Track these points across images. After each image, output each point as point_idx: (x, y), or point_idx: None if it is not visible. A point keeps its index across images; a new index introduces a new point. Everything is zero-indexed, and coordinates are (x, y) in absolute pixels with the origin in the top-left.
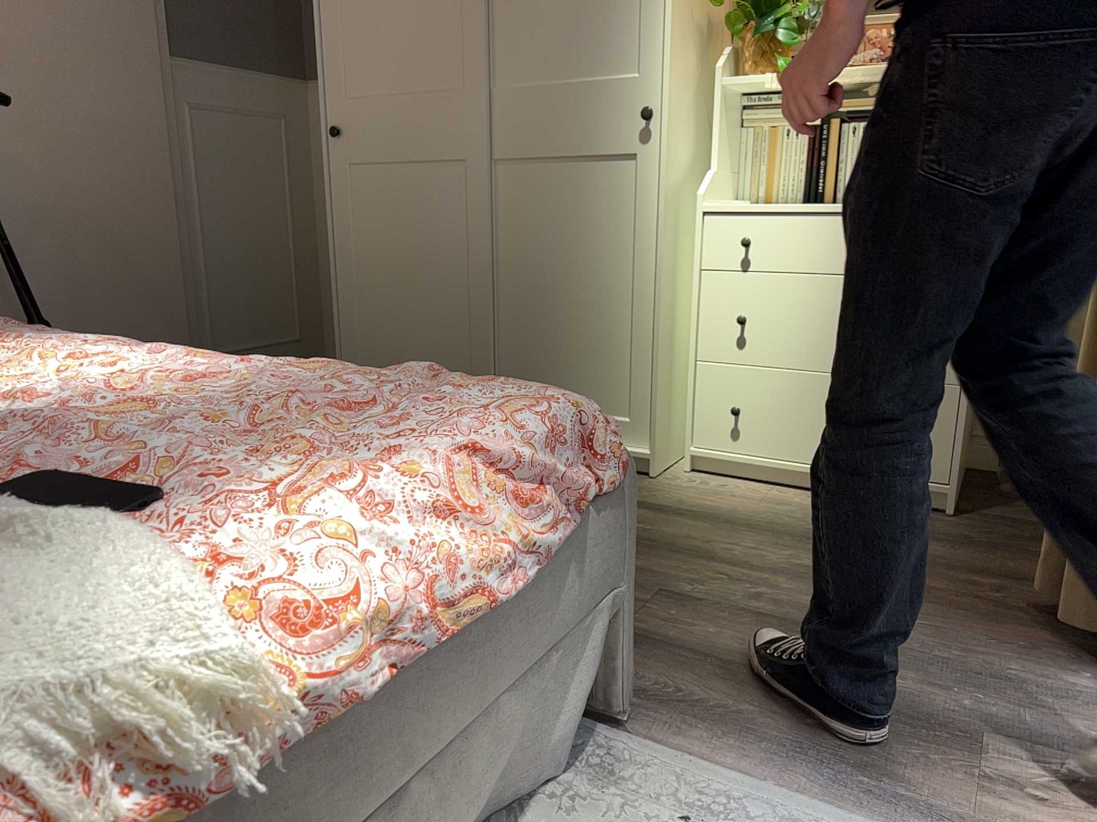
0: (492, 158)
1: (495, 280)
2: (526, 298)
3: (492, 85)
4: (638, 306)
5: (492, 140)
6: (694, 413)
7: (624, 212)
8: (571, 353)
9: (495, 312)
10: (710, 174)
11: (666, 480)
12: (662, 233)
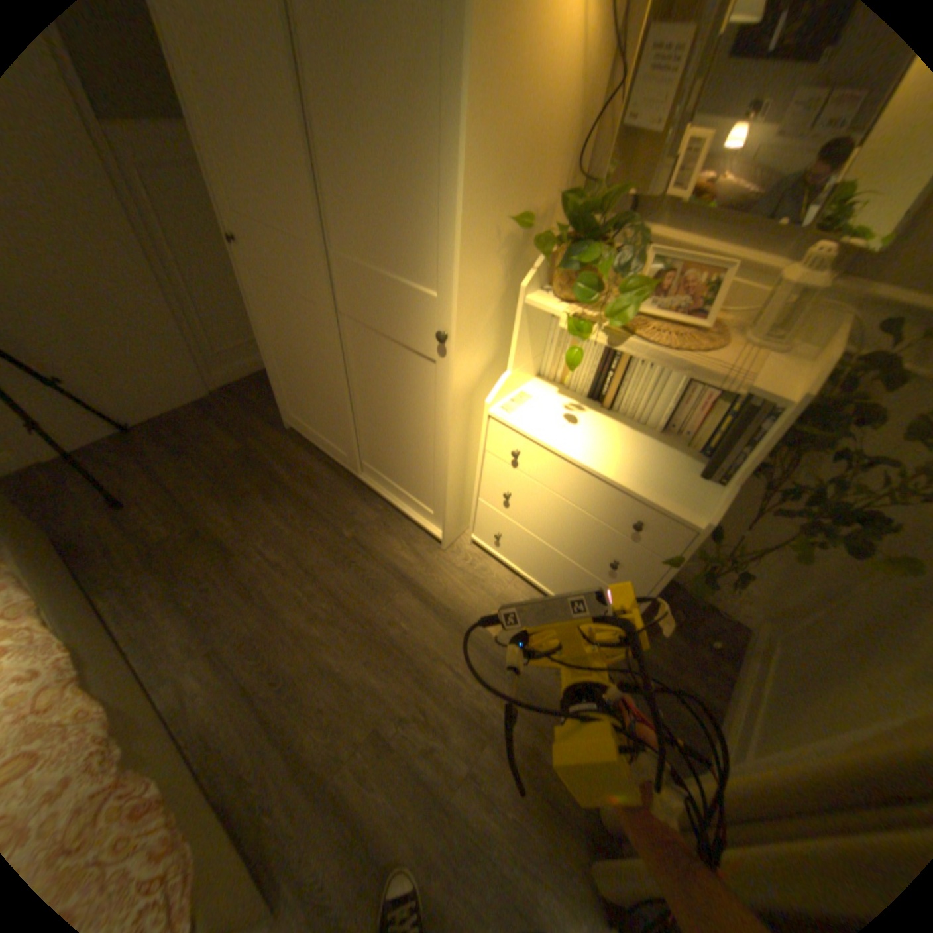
0: (337, 310)
1: (351, 395)
2: (371, 415)
3: (328, 246)
4: (437, 460)
5: (335, 296)
6: (474, 519)
7: (428, 396)
8: (400, 460)
9: (354, 414)
10: (503, 378)
11: (450, 551)
12: (450, 430)
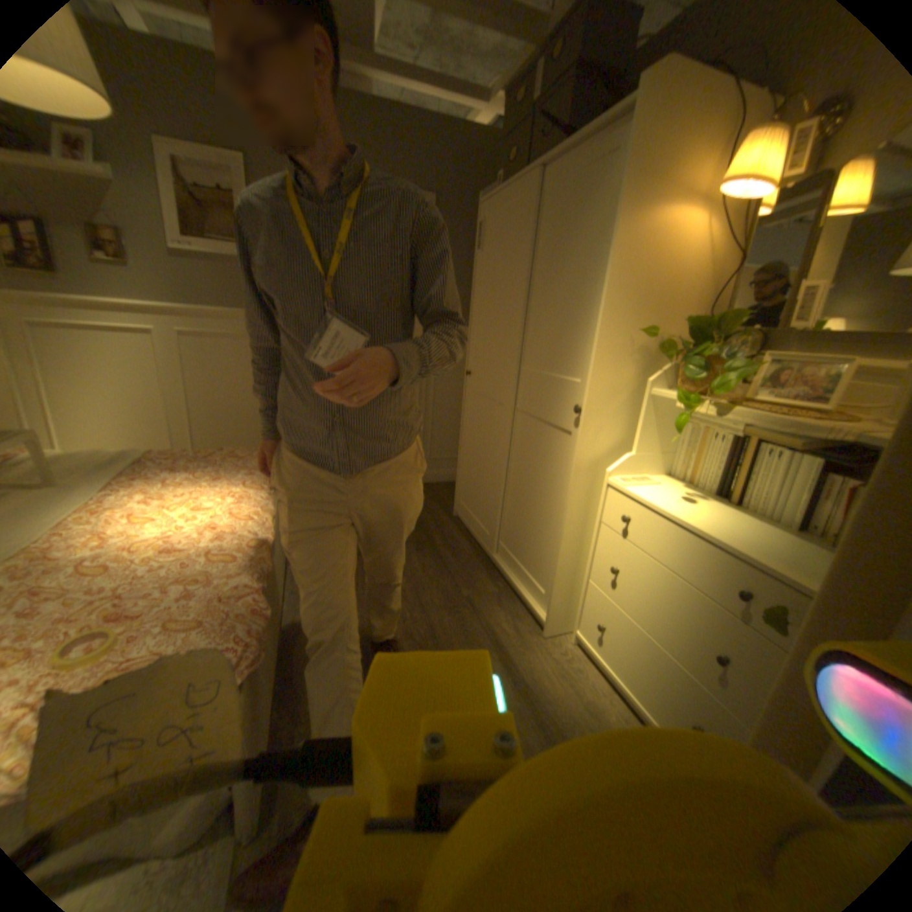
0: (515, 407)
1: (507, 475)
2: (517, 492)
3: (521, 365)
4: (558, 528)
5: (516, 397)
6: (583, 609)
7: (561, 466)
8: (528, 535)
9: (504, 493)
10: (627, 456)
11: (551, 642)
12: (571, 490)
